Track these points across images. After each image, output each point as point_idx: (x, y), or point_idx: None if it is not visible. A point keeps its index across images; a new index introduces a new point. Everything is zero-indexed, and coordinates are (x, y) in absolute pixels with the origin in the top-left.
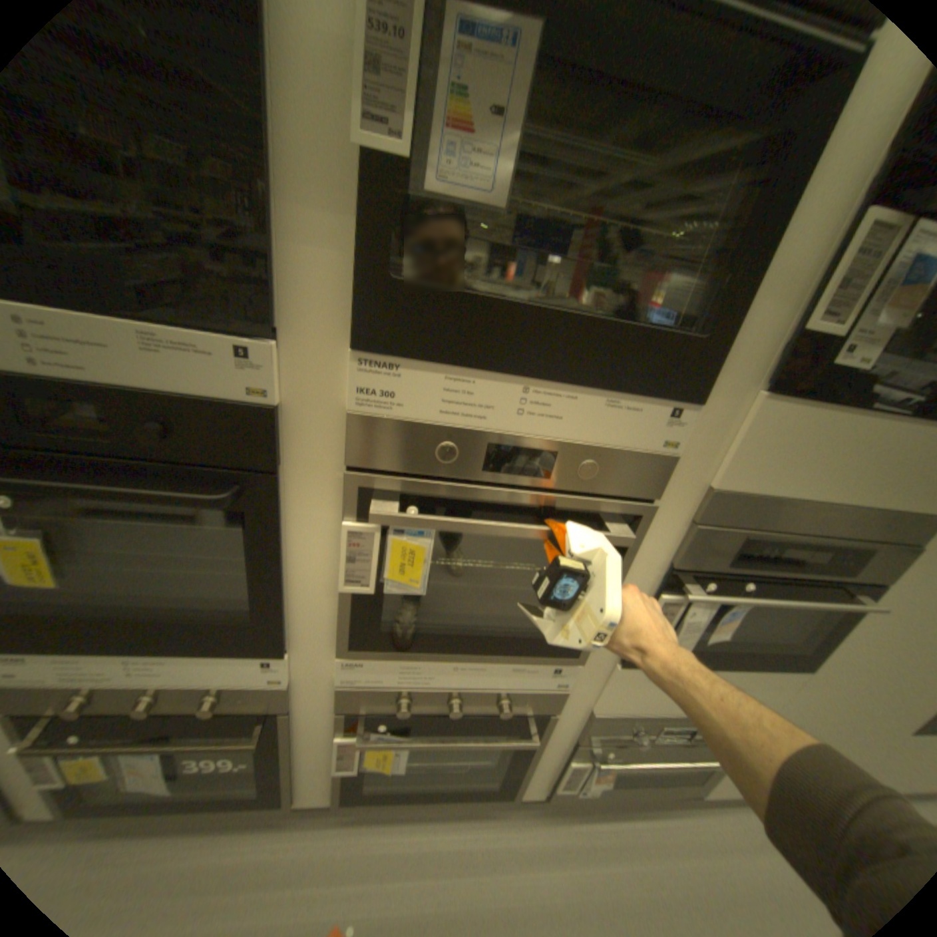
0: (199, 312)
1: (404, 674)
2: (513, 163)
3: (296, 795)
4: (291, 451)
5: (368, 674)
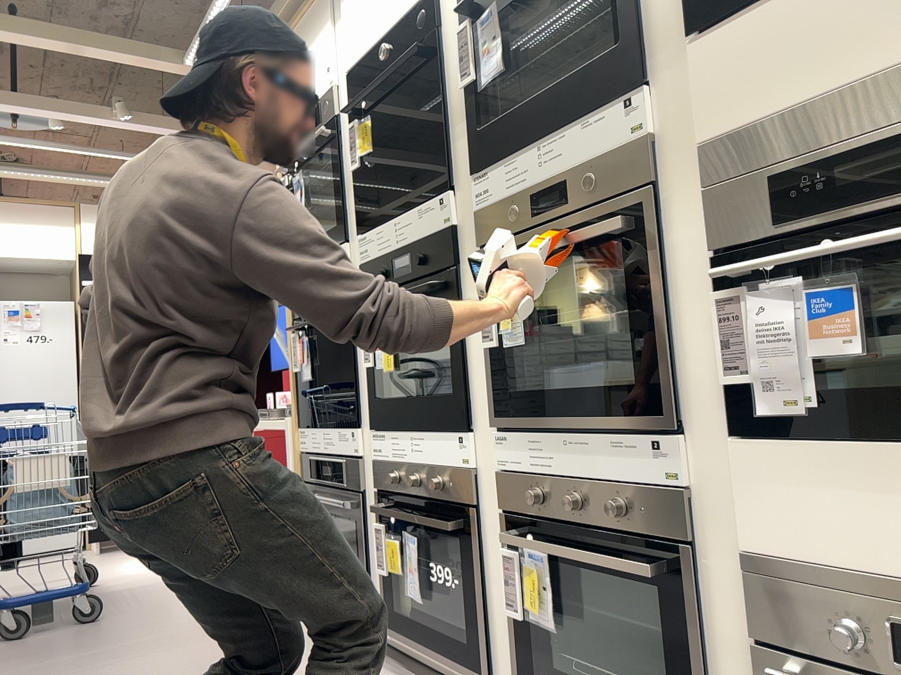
0: (433, 193)
1: (533, 452)
2: (499, 52)
3: (498, 672)
4: (462, 252)
5: (512, 451)
